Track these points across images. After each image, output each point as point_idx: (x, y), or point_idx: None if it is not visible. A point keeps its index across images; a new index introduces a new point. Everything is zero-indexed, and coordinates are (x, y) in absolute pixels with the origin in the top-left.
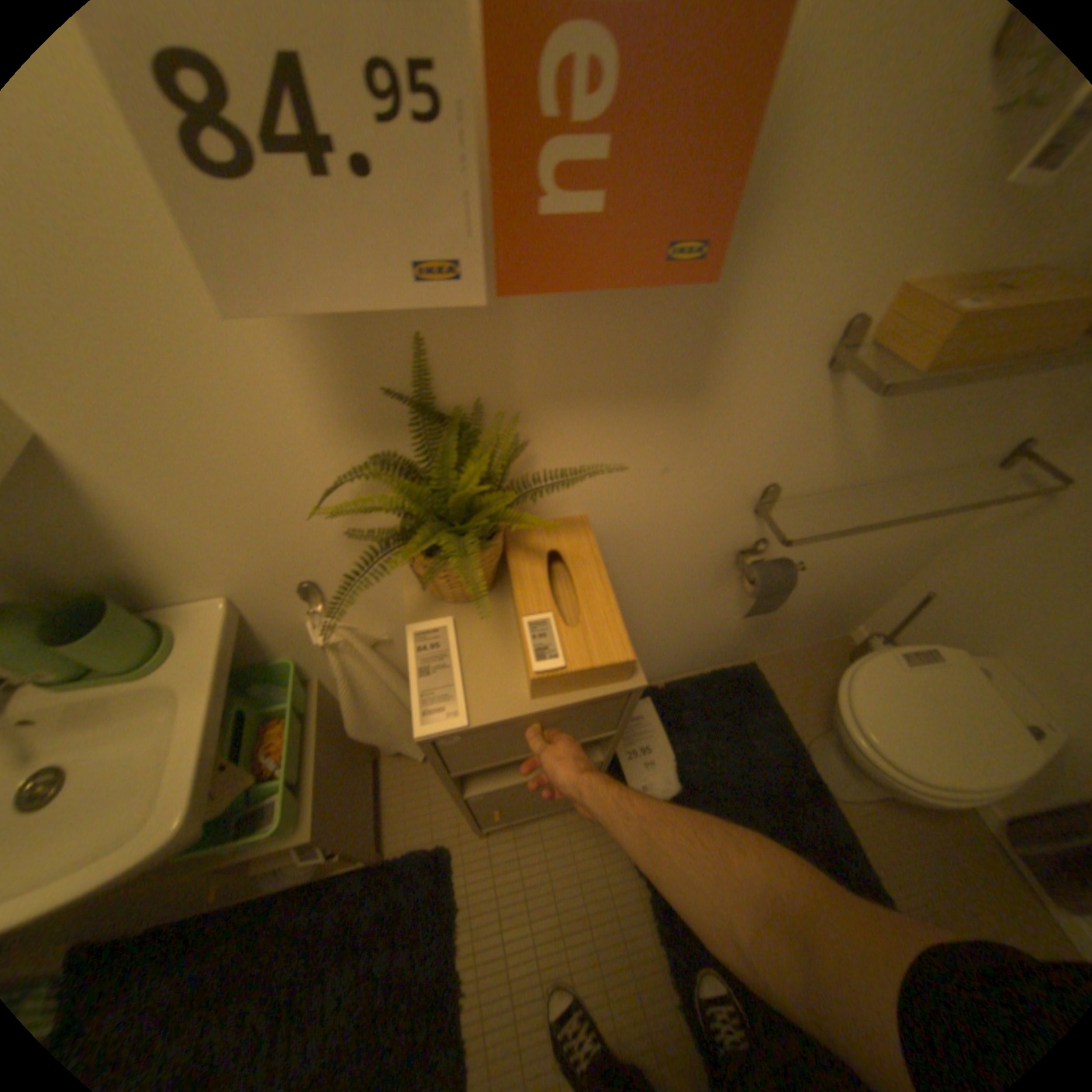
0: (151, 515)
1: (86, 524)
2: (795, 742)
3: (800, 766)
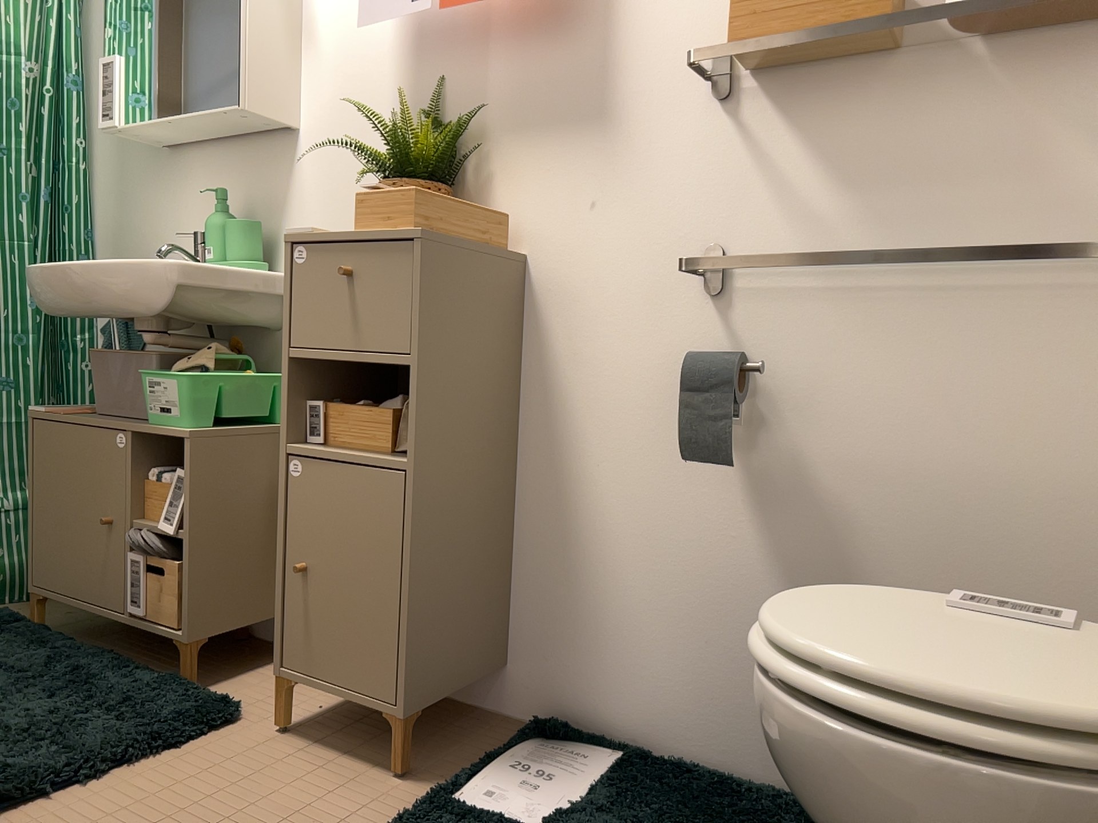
0: (307, 192)
1: (284, 194)
2: None
3: None
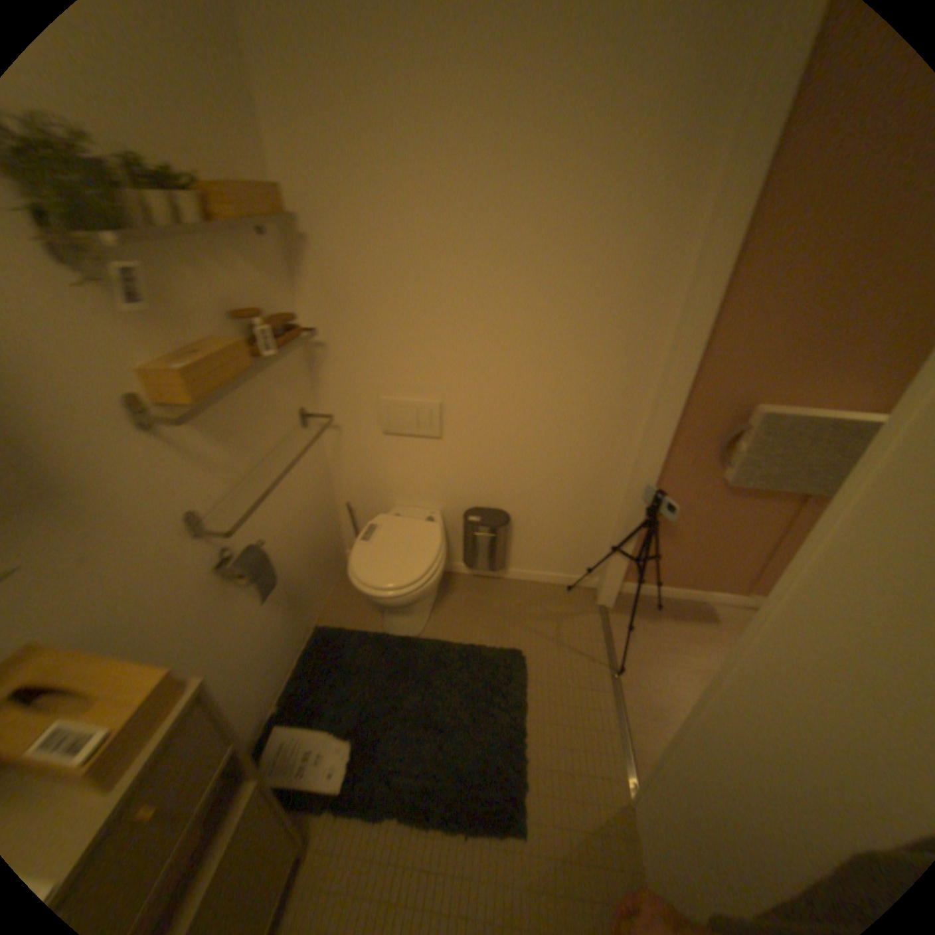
0: None
1: None
2: (374, 638)
3: (387, 645)
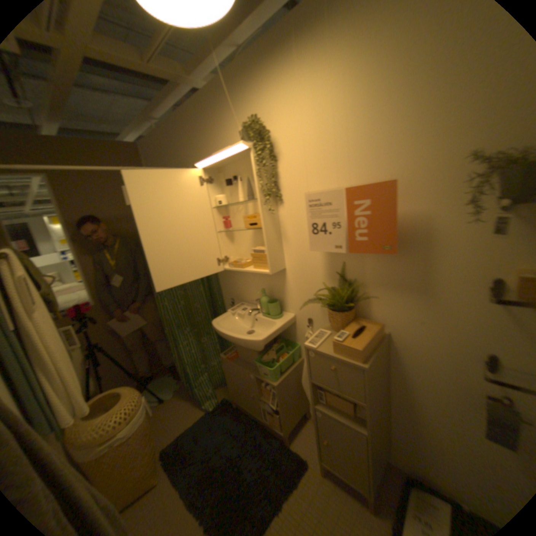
0: (291, 289)
1: (282, 287)
2: None
3: None
